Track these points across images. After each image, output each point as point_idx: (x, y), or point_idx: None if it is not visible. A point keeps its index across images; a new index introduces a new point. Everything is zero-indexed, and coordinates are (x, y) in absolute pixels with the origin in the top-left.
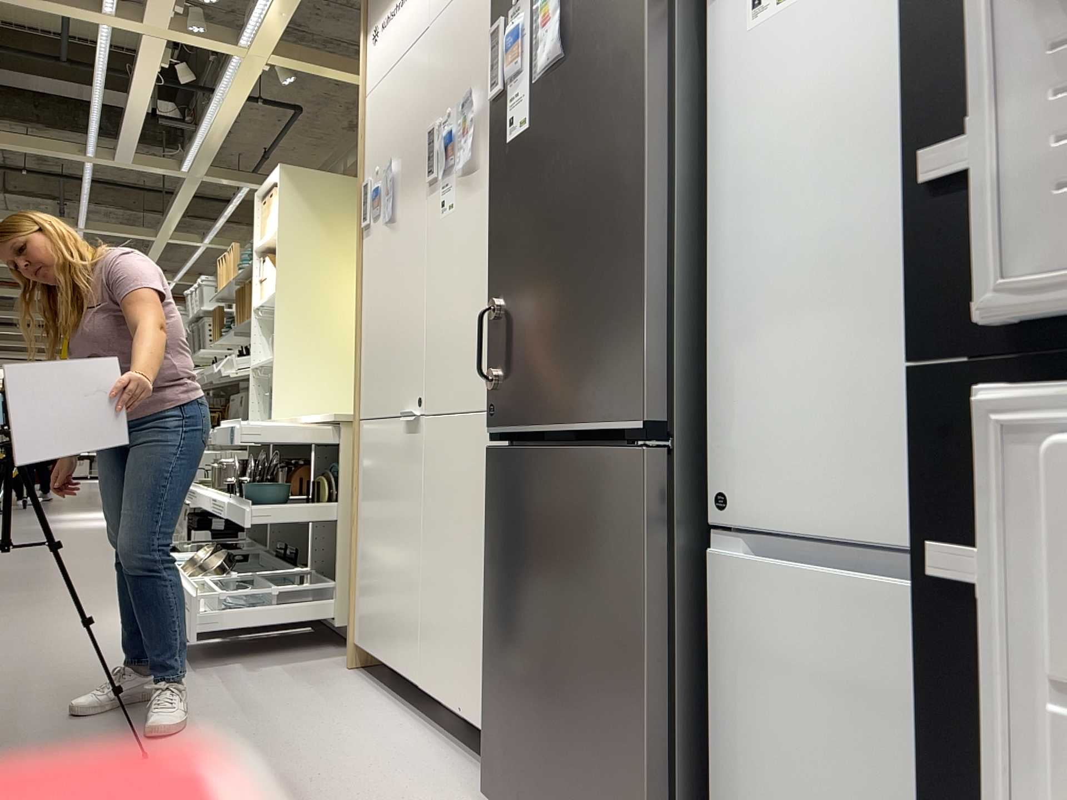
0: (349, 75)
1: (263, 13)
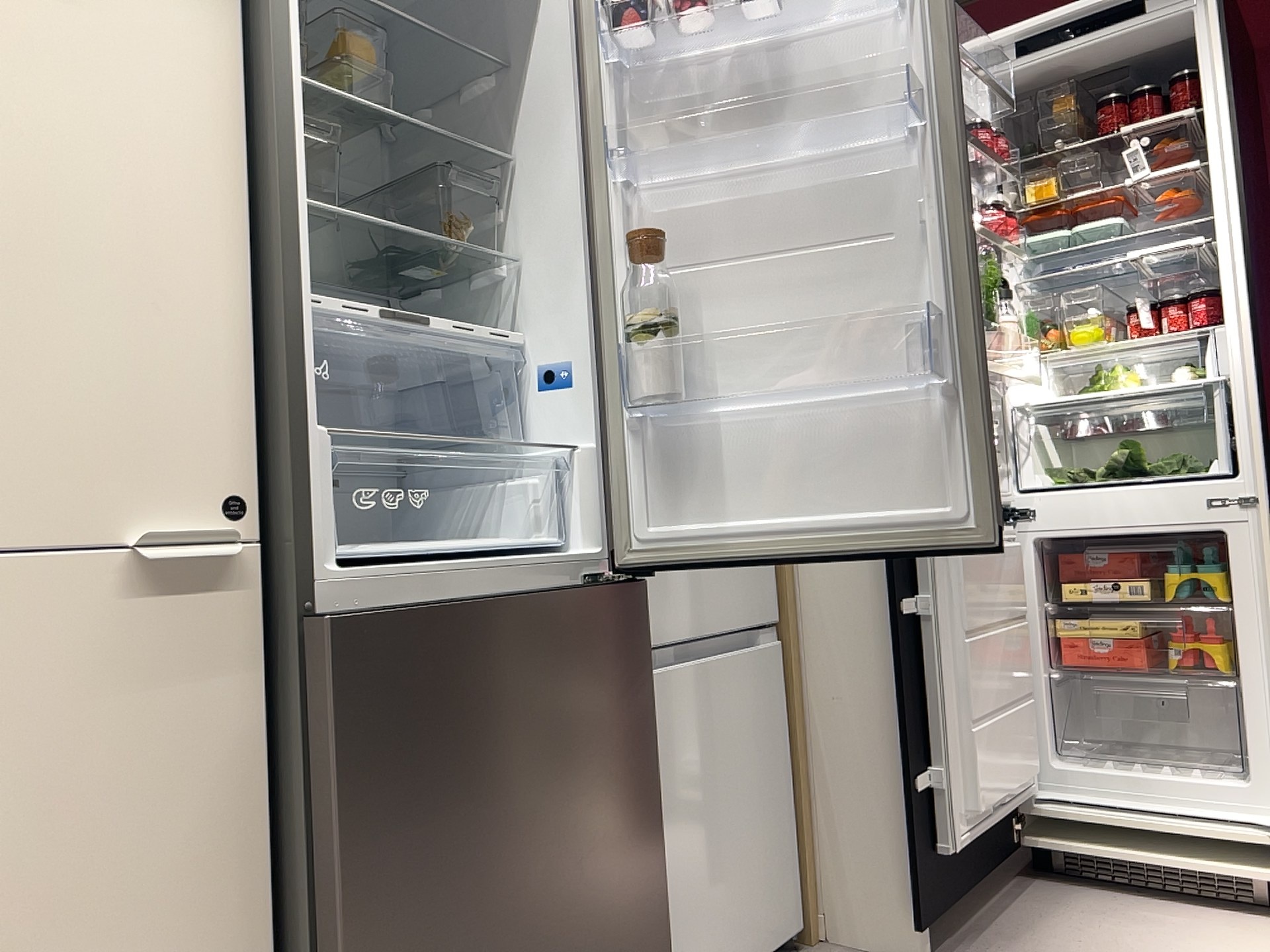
0: None
1: None
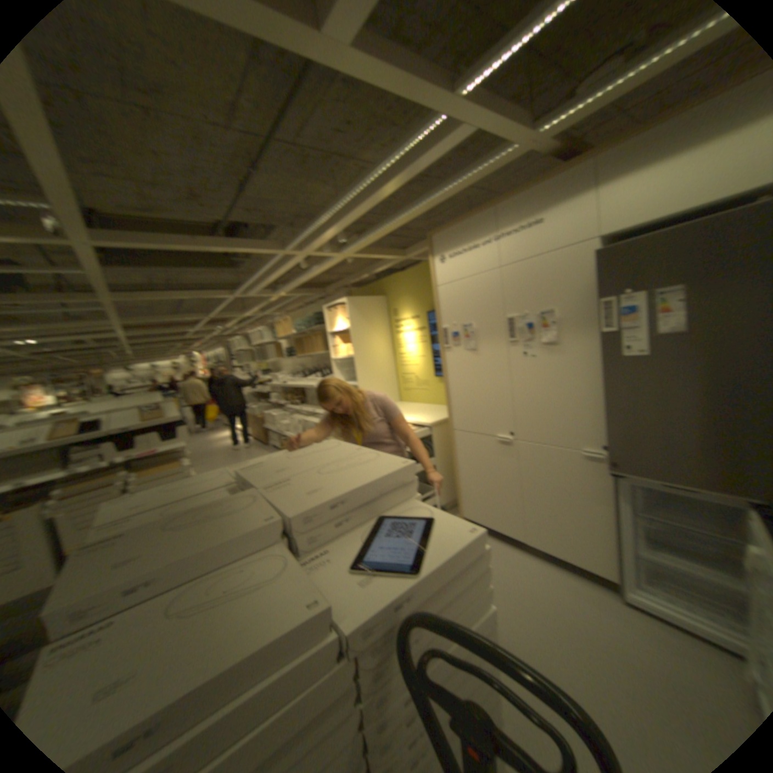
0: (384, 256)
1: (362, 241)
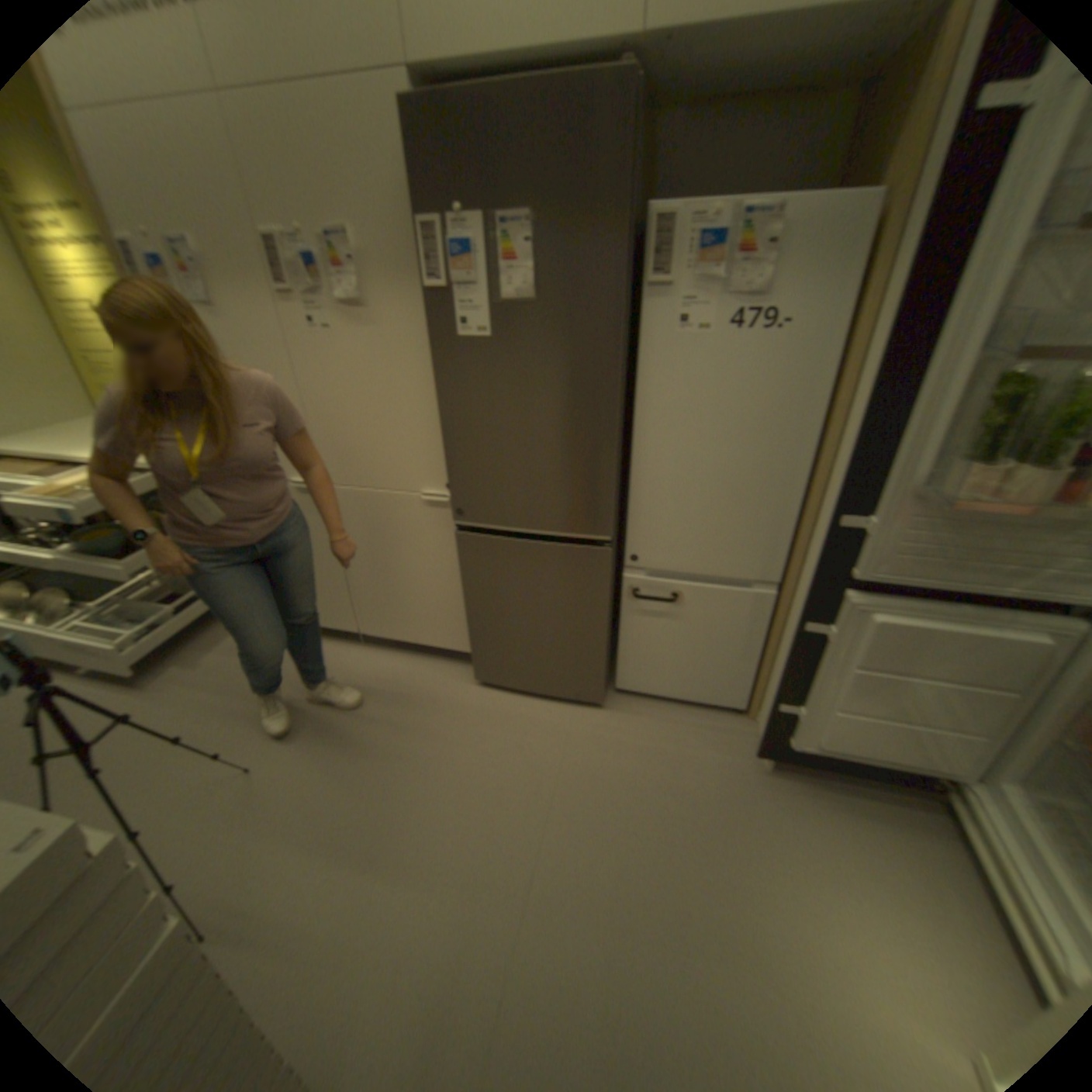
0: None
1: None
